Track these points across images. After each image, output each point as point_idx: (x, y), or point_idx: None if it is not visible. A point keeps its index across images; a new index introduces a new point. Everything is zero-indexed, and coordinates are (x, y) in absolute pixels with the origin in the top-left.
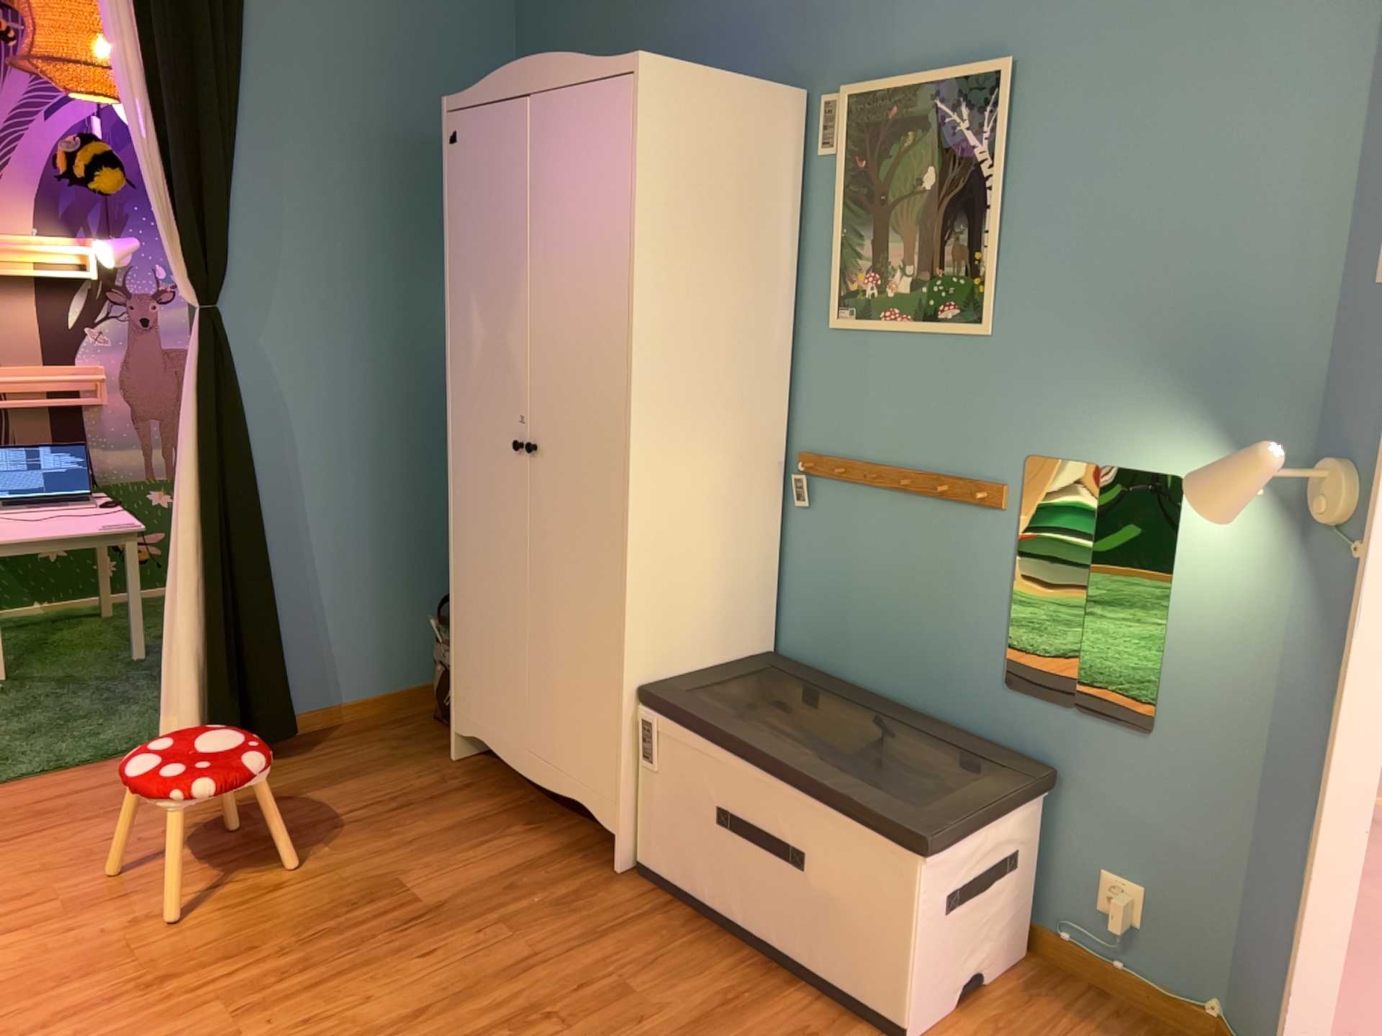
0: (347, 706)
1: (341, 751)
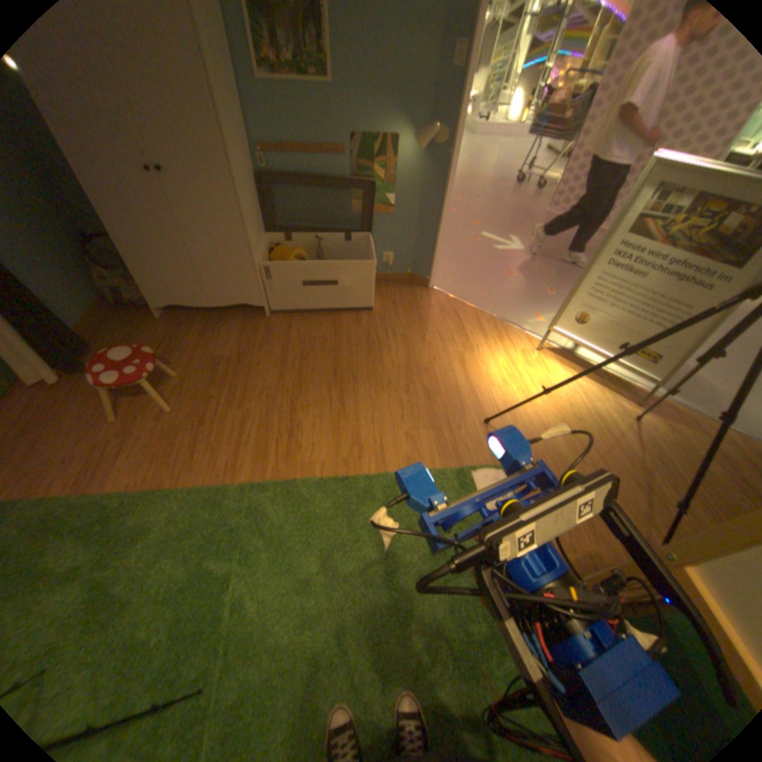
0: (78, 325)
1: (106, 340)
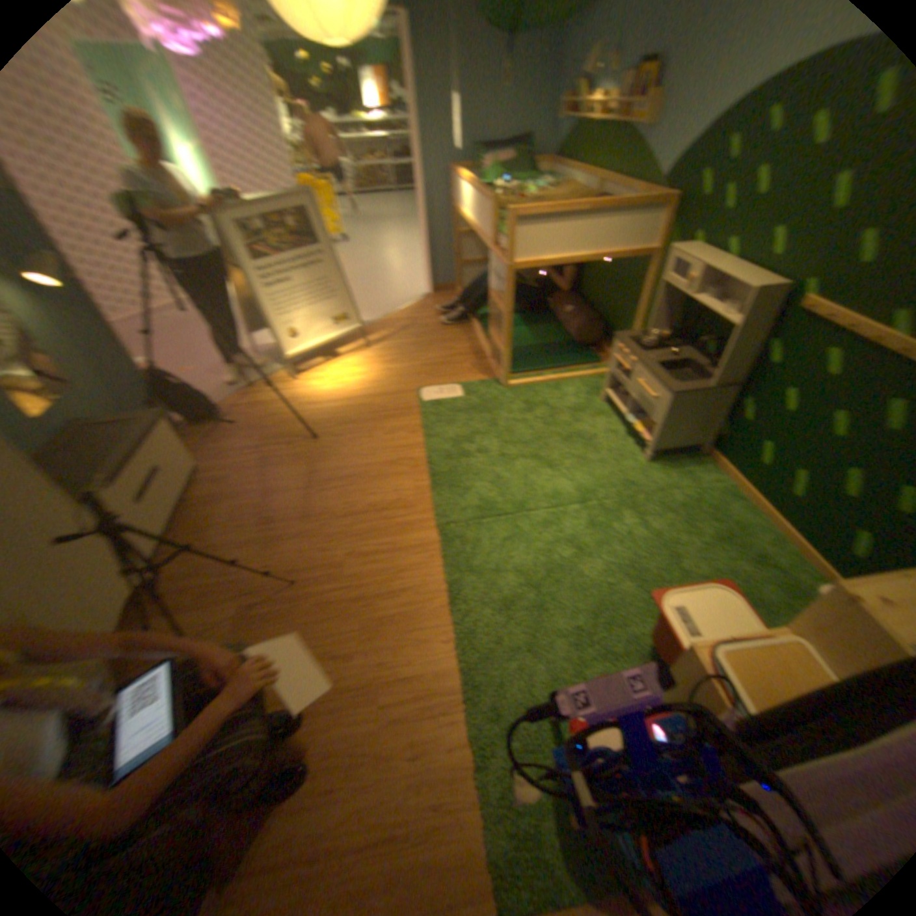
0: None
1: None
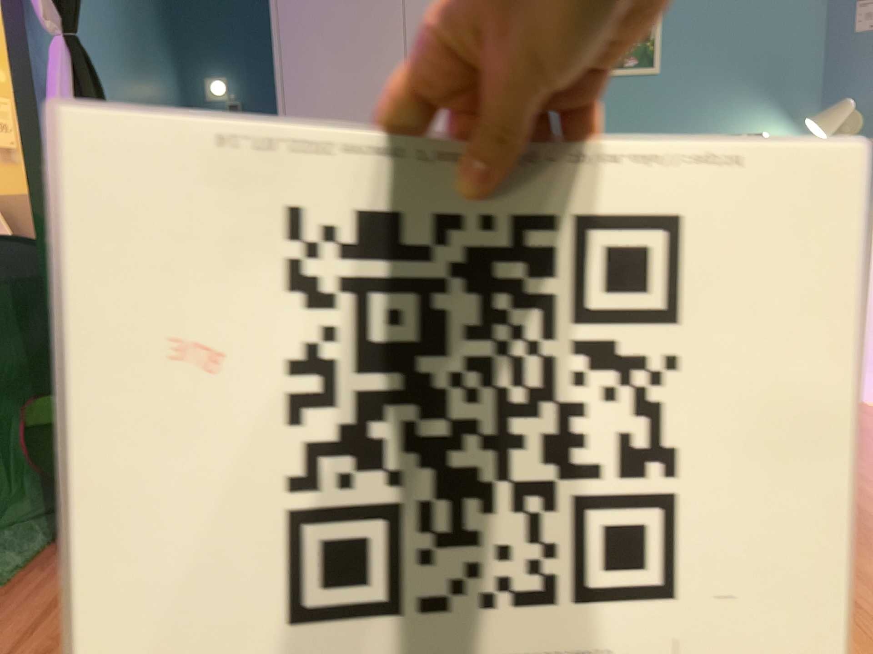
0: None
1: None
